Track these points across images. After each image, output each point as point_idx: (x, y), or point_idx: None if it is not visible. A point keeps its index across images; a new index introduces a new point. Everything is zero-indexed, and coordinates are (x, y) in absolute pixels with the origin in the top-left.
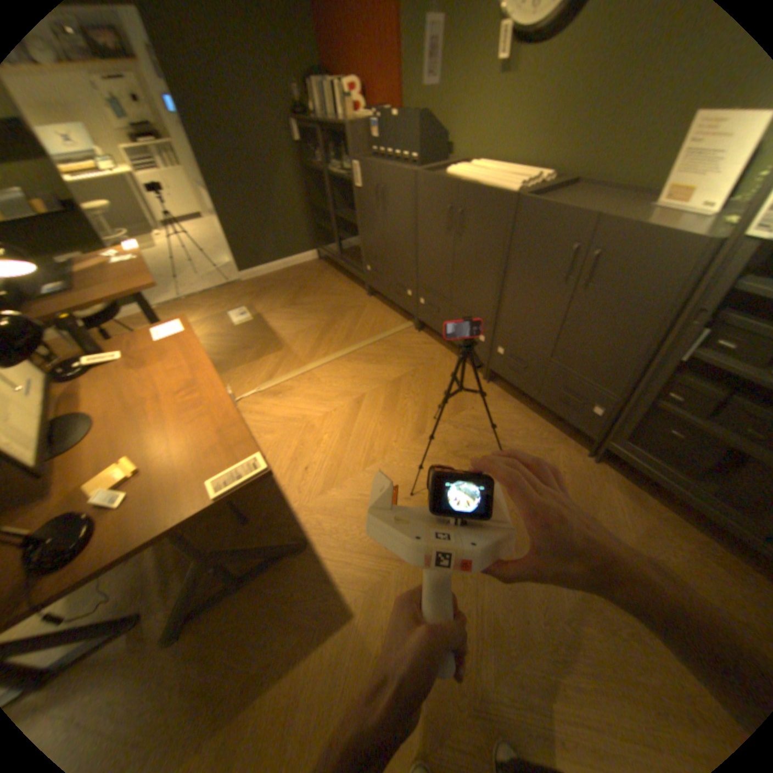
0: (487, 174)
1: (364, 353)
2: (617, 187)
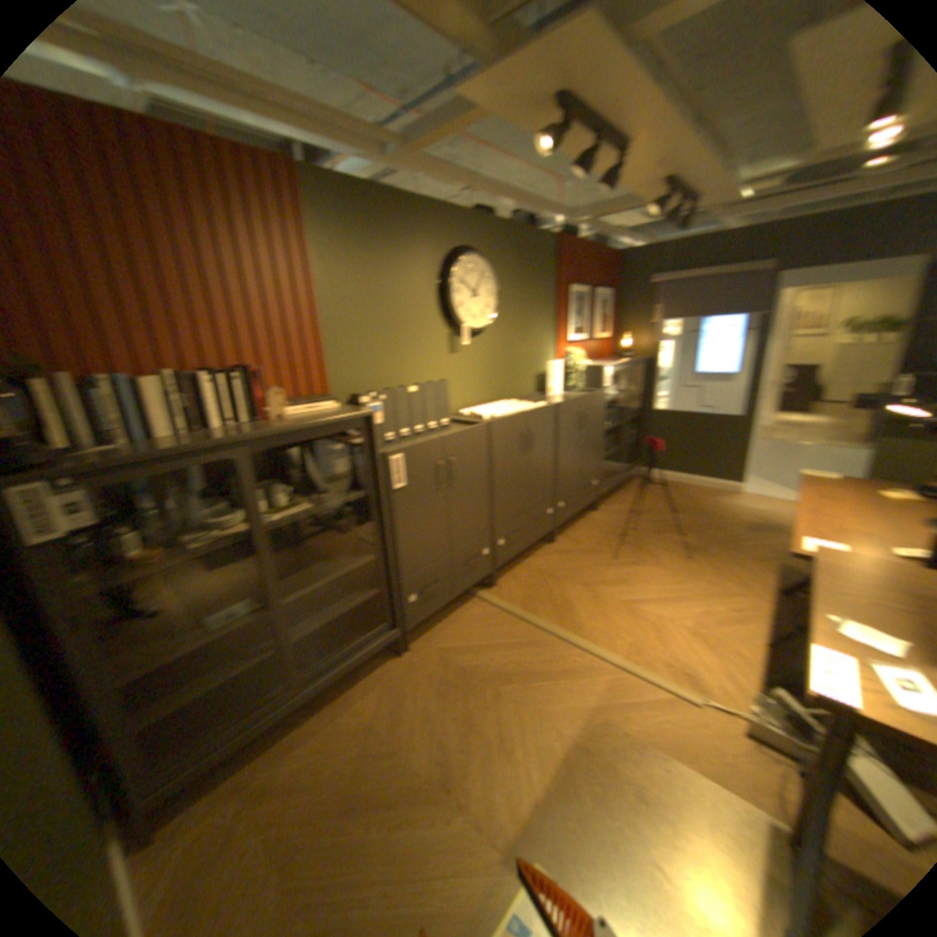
0: (513, 408)
1: (558, 620)
2: (528, 398)
